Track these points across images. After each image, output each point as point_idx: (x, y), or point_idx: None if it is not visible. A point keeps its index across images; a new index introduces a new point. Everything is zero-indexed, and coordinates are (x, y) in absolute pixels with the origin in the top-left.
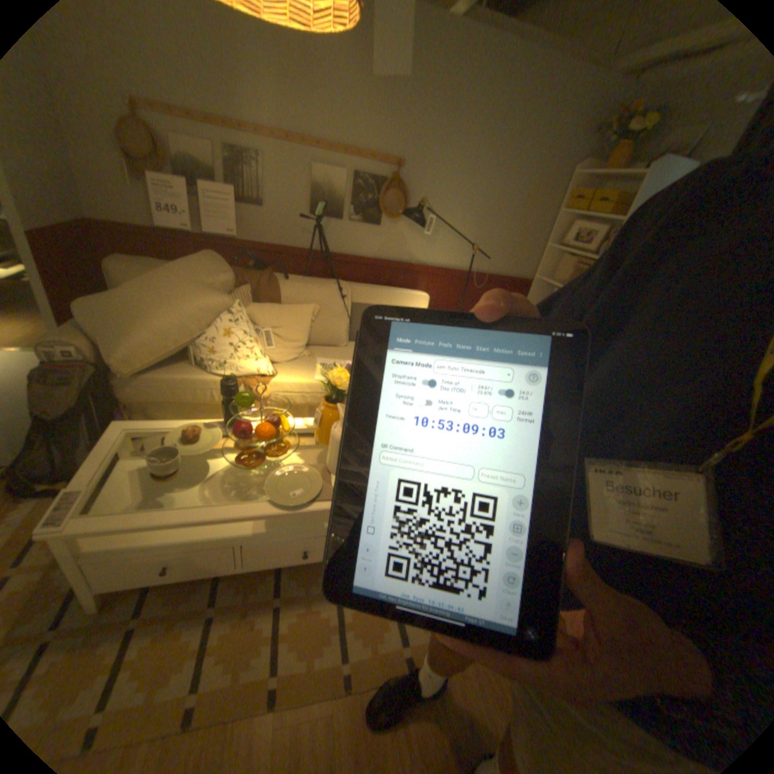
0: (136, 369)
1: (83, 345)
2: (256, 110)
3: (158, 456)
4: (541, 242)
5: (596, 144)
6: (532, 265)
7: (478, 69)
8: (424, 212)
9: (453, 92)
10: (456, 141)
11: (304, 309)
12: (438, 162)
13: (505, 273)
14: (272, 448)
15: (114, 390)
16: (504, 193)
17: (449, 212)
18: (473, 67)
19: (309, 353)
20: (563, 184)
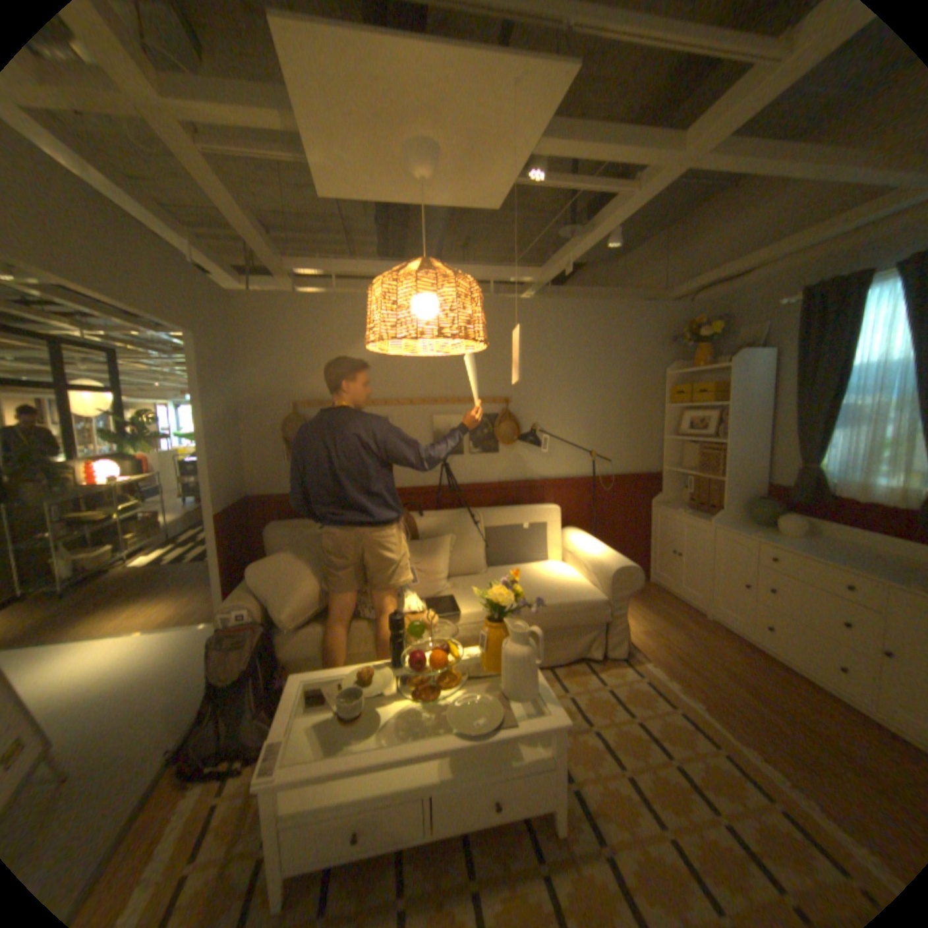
0: (295, 625)
1: (254, 607)
2: (386, 389)
3: (344, 699)
4: (657, 436)
5: (677, 349)
6: (656, 458)
7: (556, 324)
8: (536, 433)
9: (540, 343)
10: (551, 374)
11: (441, 541)
12: (540, 392)
13: (631, 471)
14: (444, 681)
15: (276, 649)
16: (606, 403)
17: (560, 428)
18: (551, 324)
19: (451, 584)
20: (659, 384)
